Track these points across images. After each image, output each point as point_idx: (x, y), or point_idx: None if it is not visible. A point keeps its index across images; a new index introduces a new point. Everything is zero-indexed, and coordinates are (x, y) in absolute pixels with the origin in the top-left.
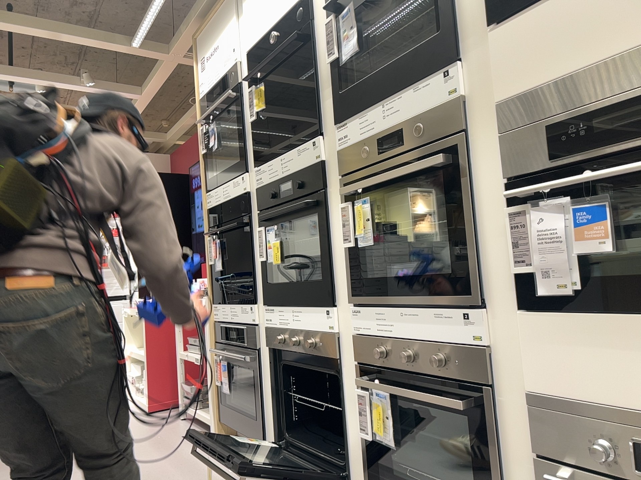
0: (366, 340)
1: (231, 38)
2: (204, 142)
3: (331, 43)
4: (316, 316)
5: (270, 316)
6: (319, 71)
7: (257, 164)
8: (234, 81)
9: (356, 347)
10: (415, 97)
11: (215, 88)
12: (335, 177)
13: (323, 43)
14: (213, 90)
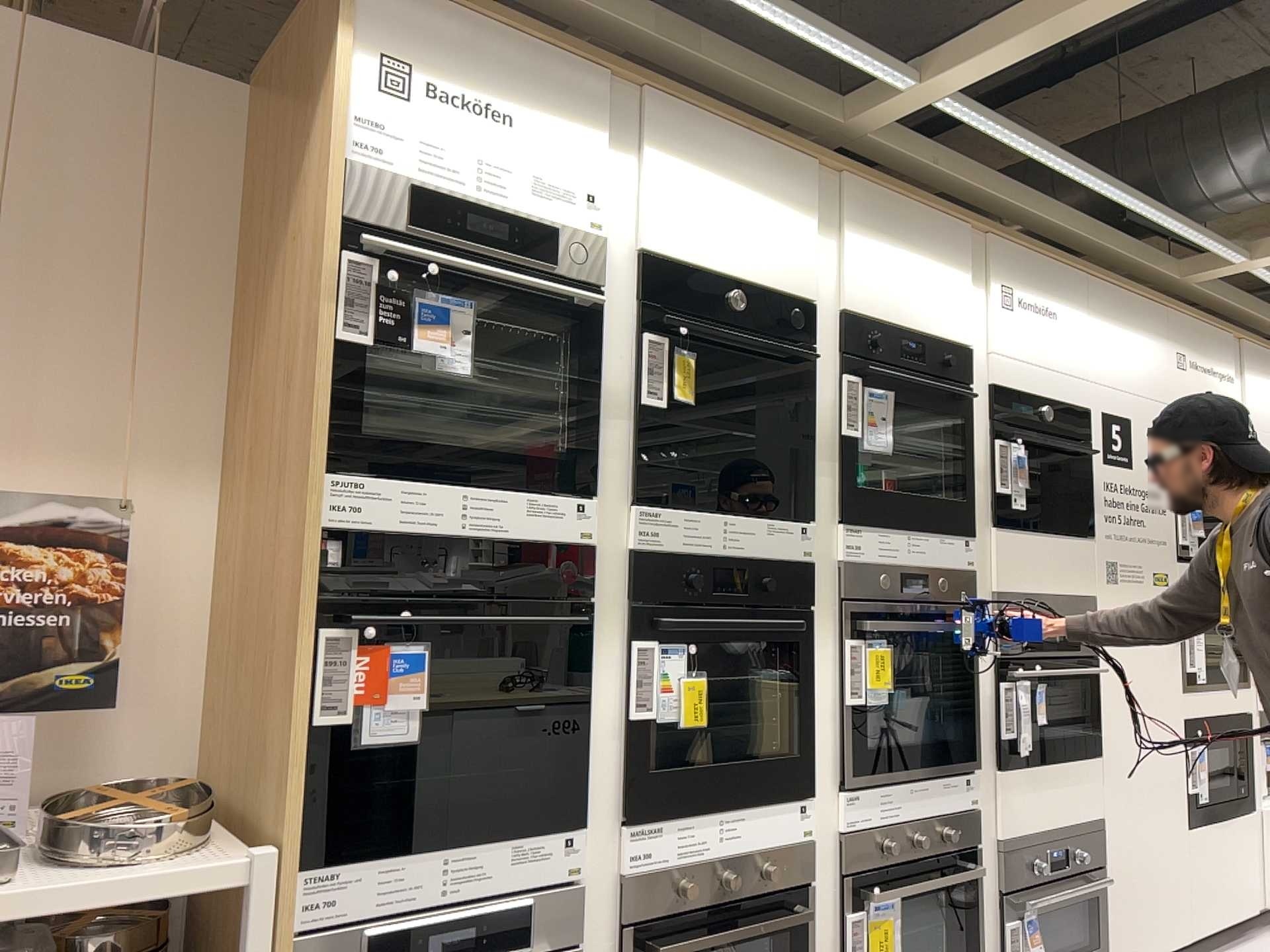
0: (865, 834)
1: (590, 164)
2: (378, 315)
3: (857, 413)
4: (778, 818)
5: (649, 843)
6: (815, 426)
7: (637, 498)
8: (588, 270)
9: (841, 850)
10: (941, 548)
11: (484, 213)
12: (826, 595)
13: (826, 392)
14: (472, 209)
